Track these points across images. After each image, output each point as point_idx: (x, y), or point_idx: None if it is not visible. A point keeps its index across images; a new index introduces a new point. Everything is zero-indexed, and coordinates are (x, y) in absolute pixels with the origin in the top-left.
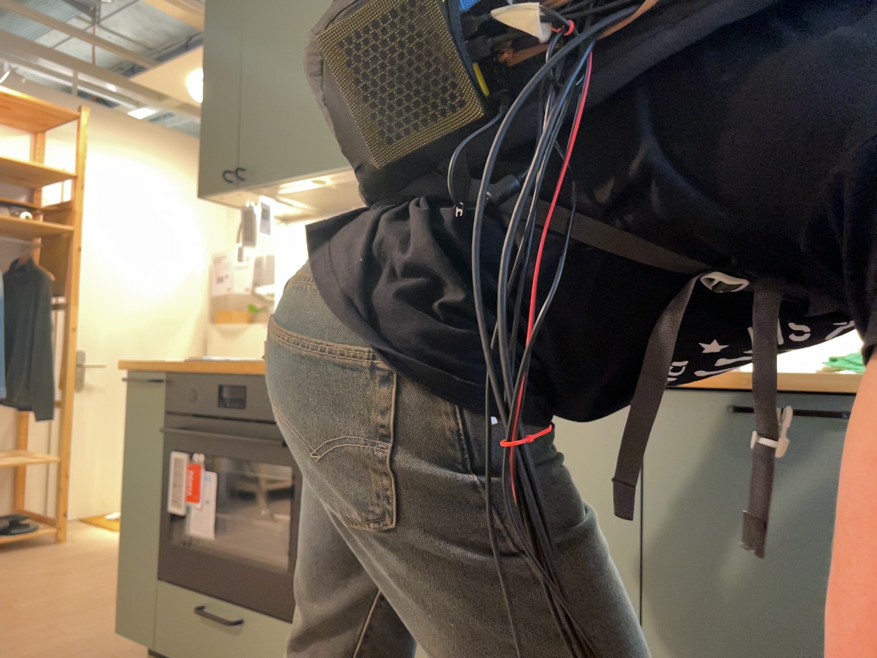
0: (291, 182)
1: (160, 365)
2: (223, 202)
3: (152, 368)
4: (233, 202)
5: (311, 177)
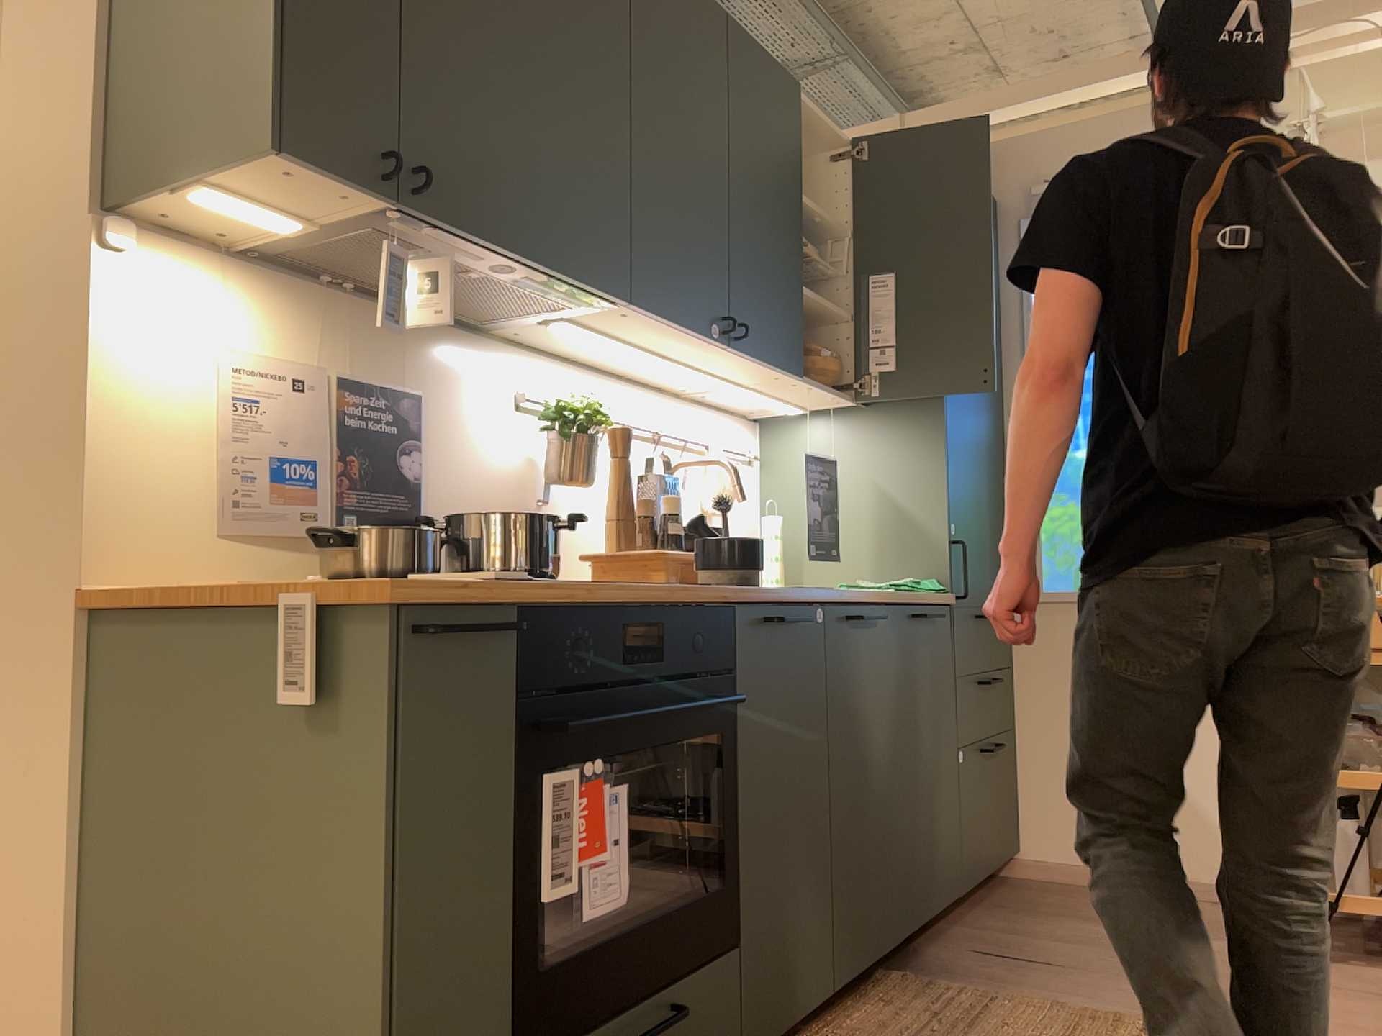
0: (486, 249)
1: (521, 592)
2: (250, 171)
3: (491, 596)
4: (259, 180)
5: (526, 263)
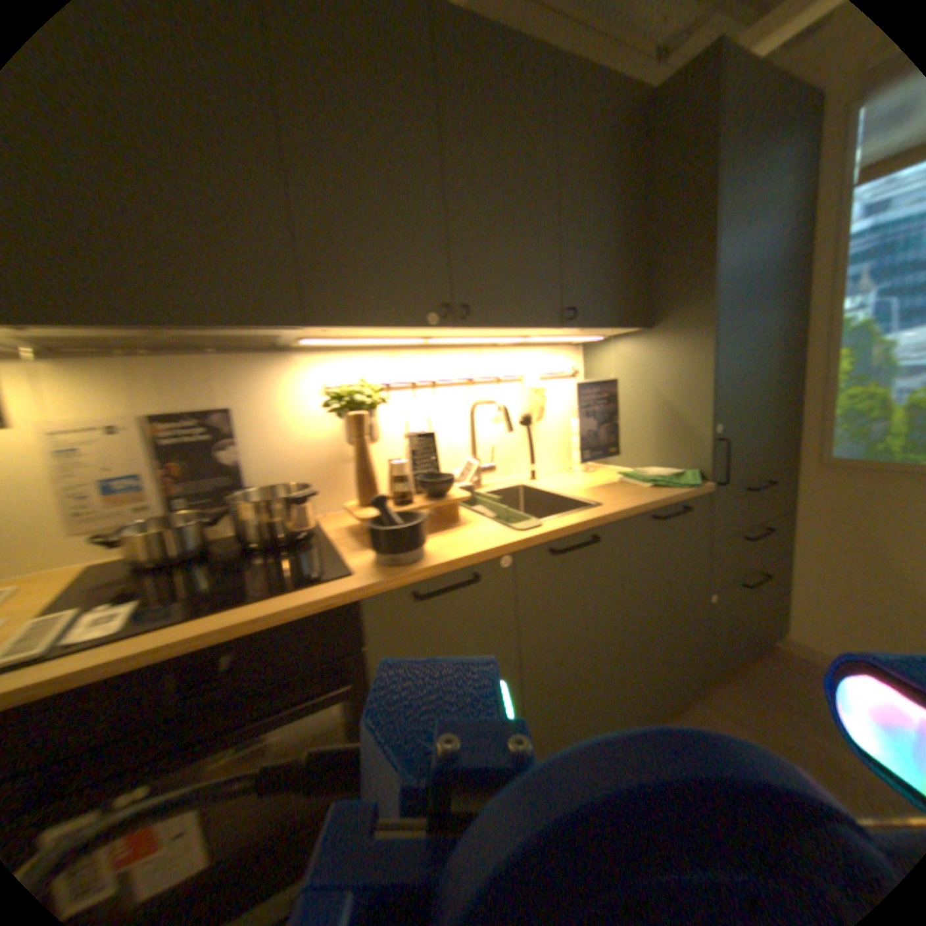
0: (102, 329)
1: None
2: None
3: None
4: None
5: (158, 328)
